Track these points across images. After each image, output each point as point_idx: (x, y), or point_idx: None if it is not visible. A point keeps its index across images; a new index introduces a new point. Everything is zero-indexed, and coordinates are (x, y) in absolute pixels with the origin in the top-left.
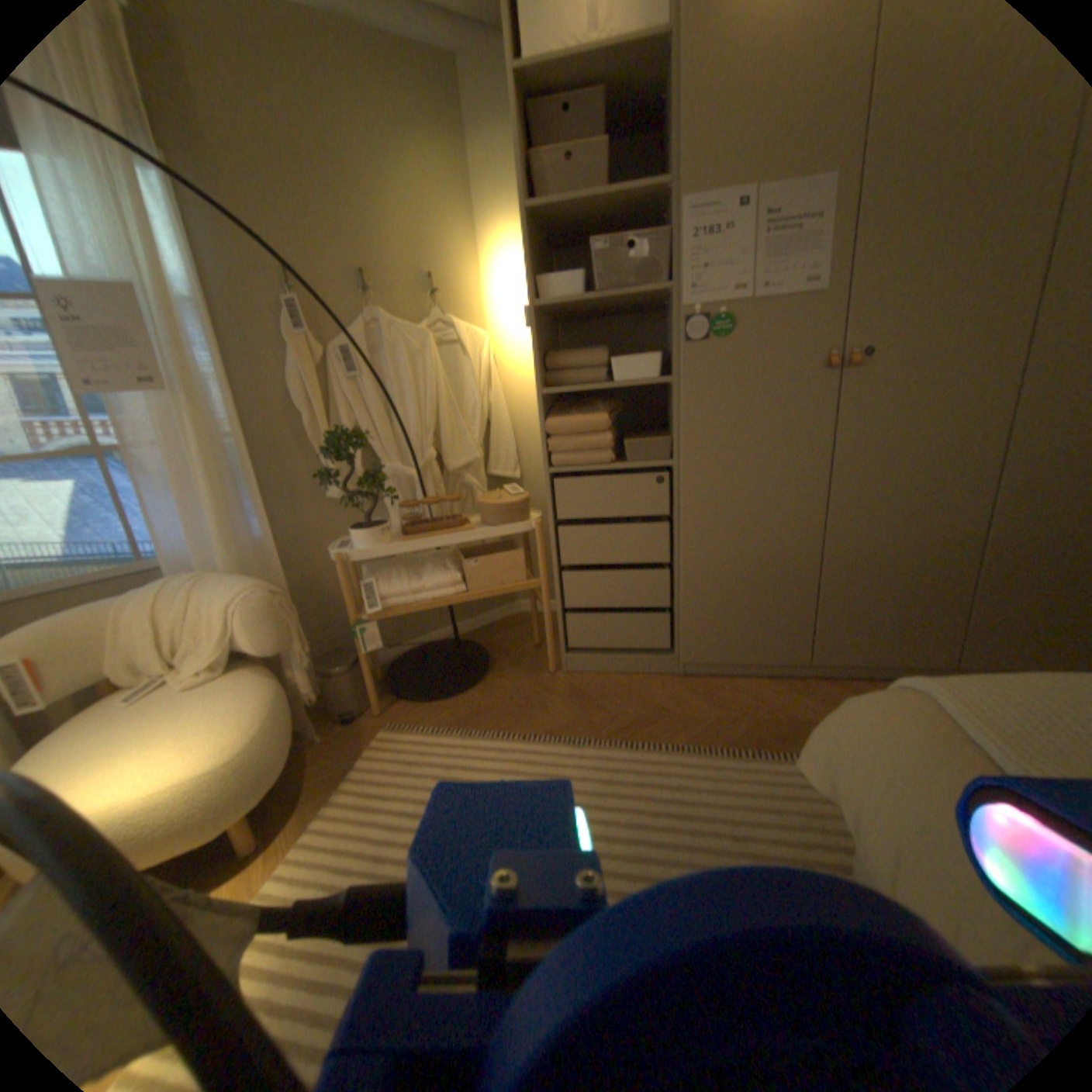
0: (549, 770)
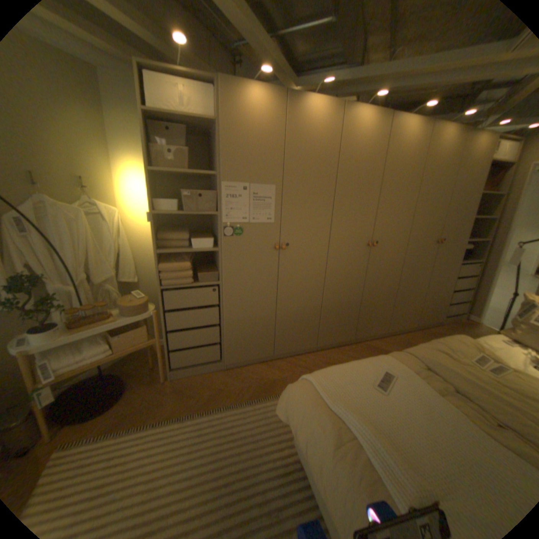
0: (170, 441)
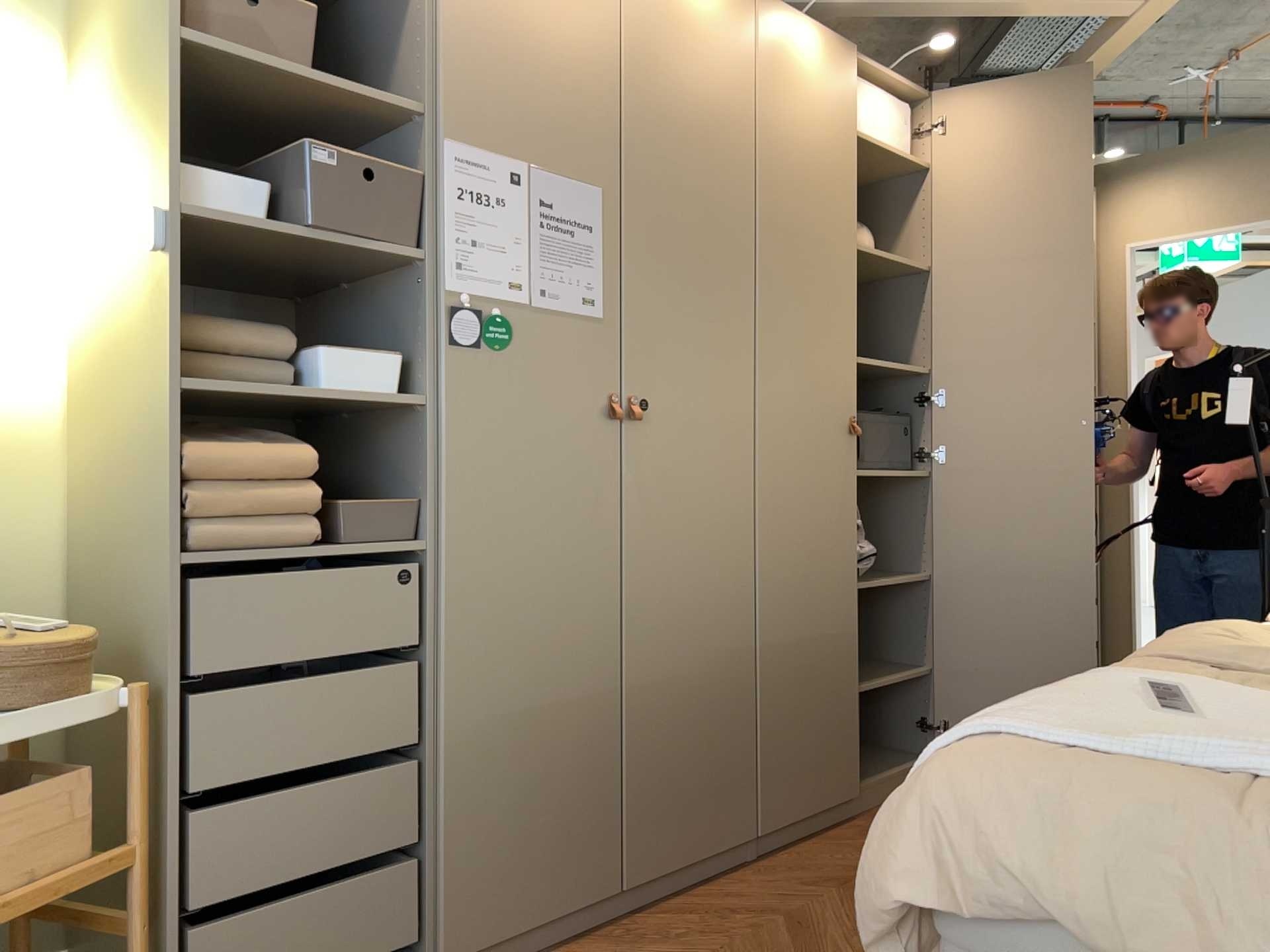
0: None
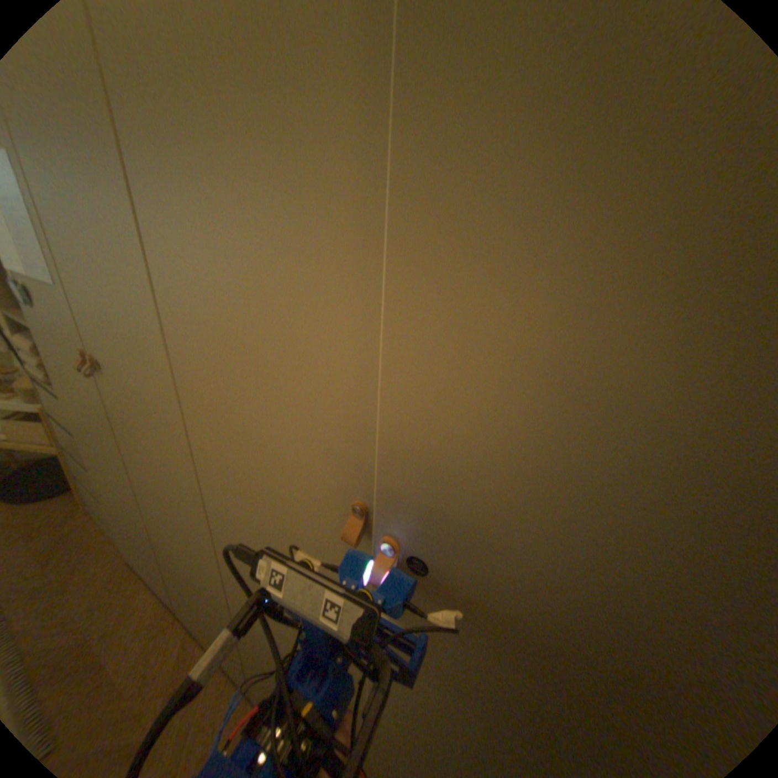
0: None
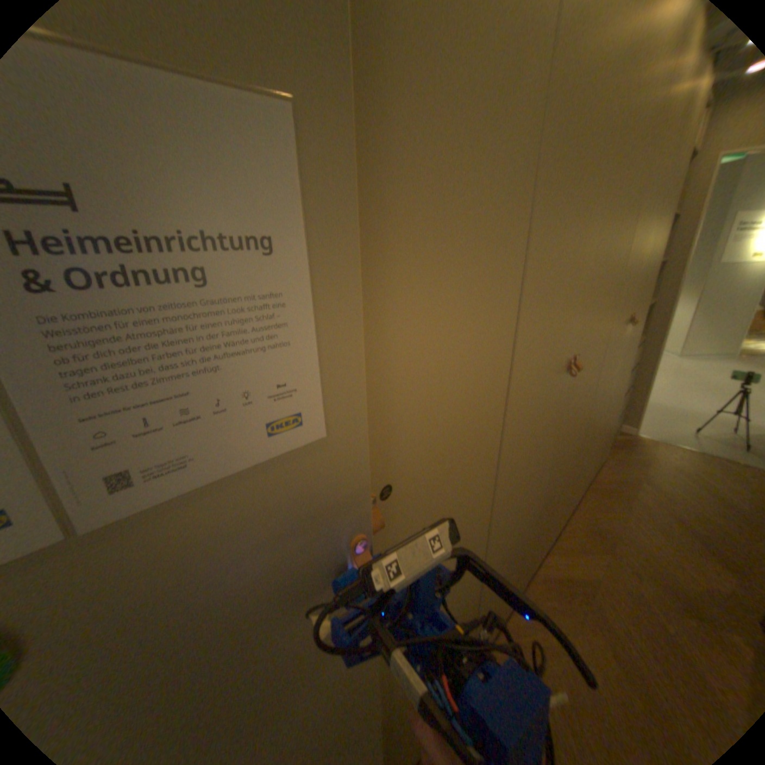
0: None
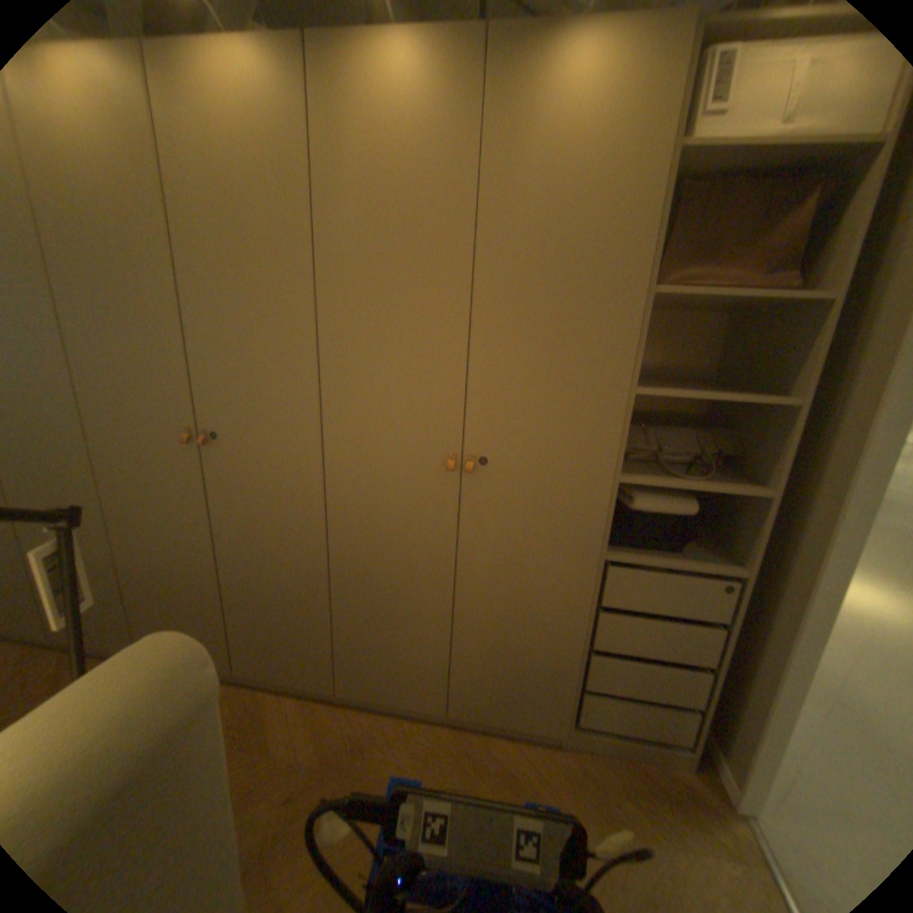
0: None
